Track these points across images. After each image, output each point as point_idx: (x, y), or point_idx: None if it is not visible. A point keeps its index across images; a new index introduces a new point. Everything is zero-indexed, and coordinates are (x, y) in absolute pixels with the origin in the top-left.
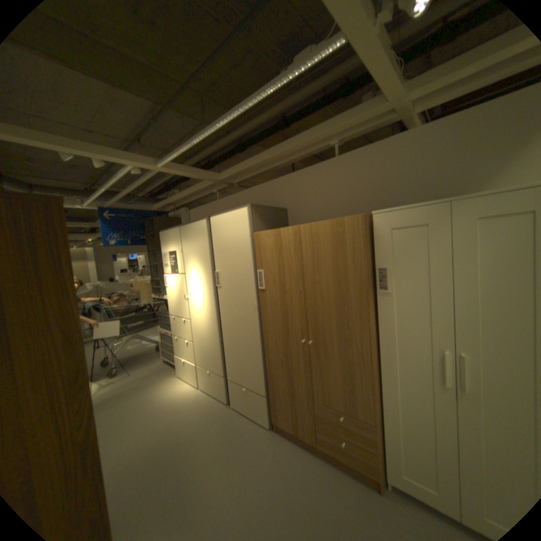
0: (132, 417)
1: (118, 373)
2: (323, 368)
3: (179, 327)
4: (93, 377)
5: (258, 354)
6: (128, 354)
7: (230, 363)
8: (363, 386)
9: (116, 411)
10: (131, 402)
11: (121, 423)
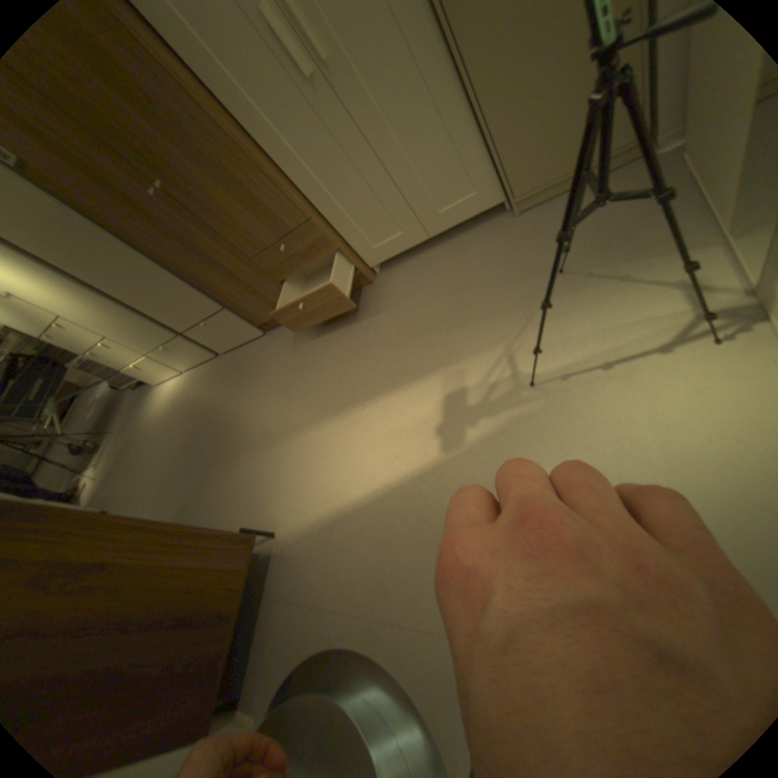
0: (145, 450)
1: (101, 442)
2: (210, 204)
3: (69, 339)
4: (82, 468)
5: (156, 269)
6: (95, 421)
7: (158, 313)
8: (255, 180)
9: (127, 462)
10: (134, 444)
11: (139, 463)
